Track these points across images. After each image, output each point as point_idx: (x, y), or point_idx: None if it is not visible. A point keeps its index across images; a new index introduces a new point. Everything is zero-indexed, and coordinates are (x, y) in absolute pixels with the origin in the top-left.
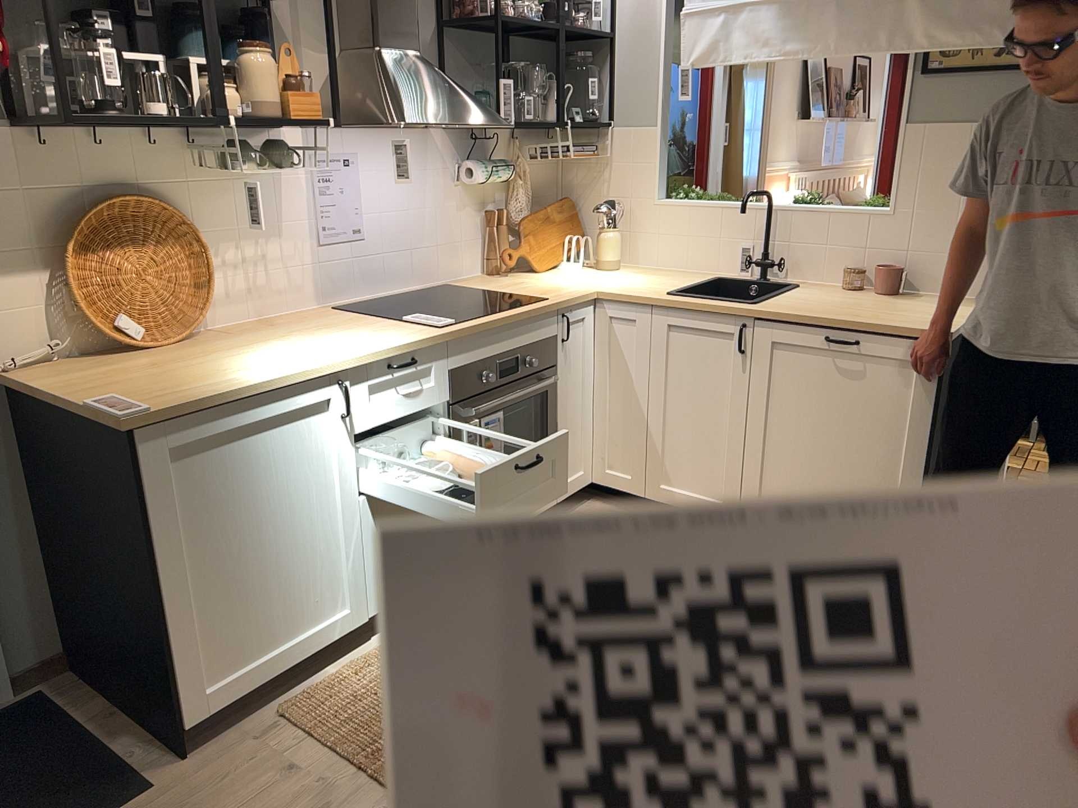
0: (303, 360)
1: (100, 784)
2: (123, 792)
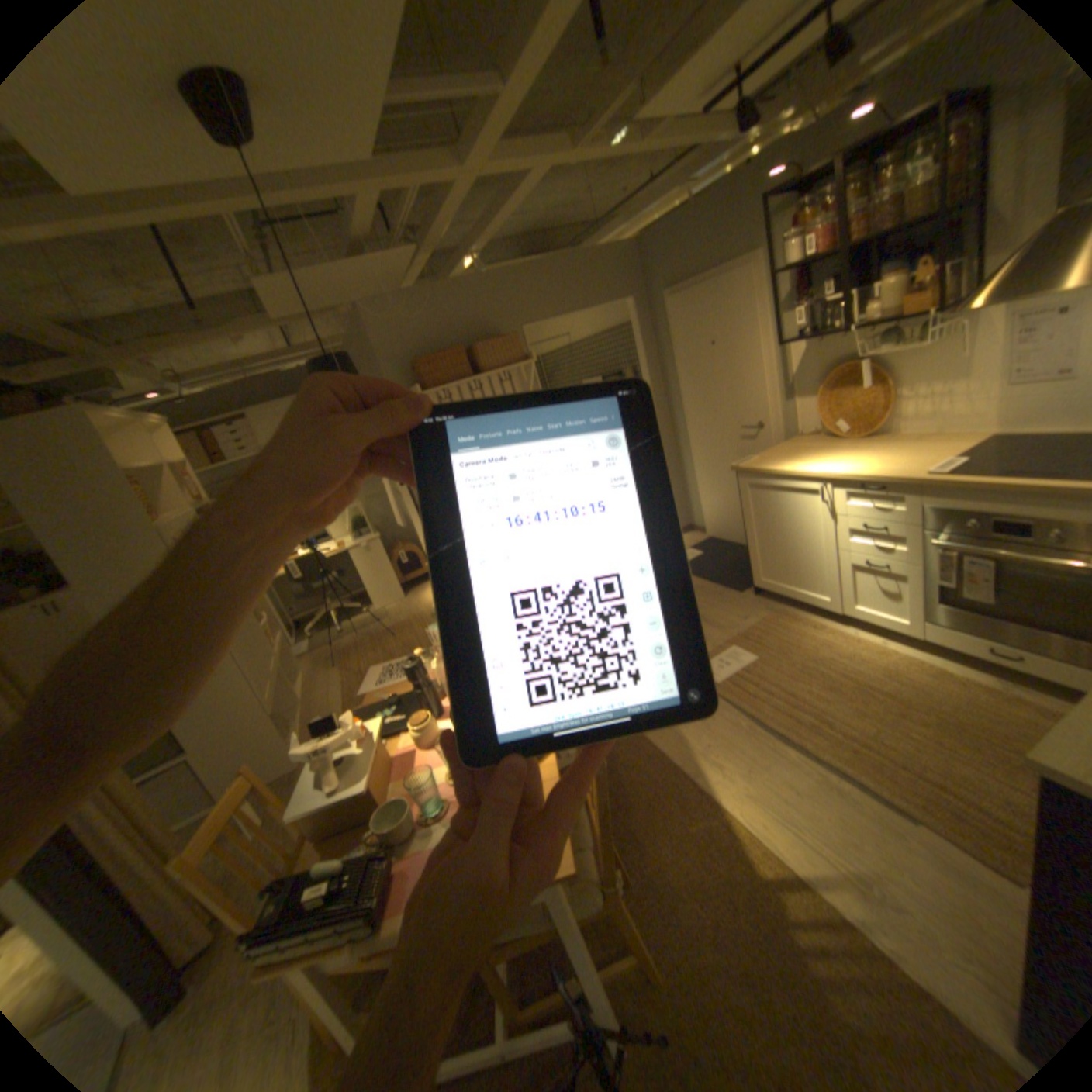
0: (821, 466)
1: (743, 582)
2: (738, 587)
